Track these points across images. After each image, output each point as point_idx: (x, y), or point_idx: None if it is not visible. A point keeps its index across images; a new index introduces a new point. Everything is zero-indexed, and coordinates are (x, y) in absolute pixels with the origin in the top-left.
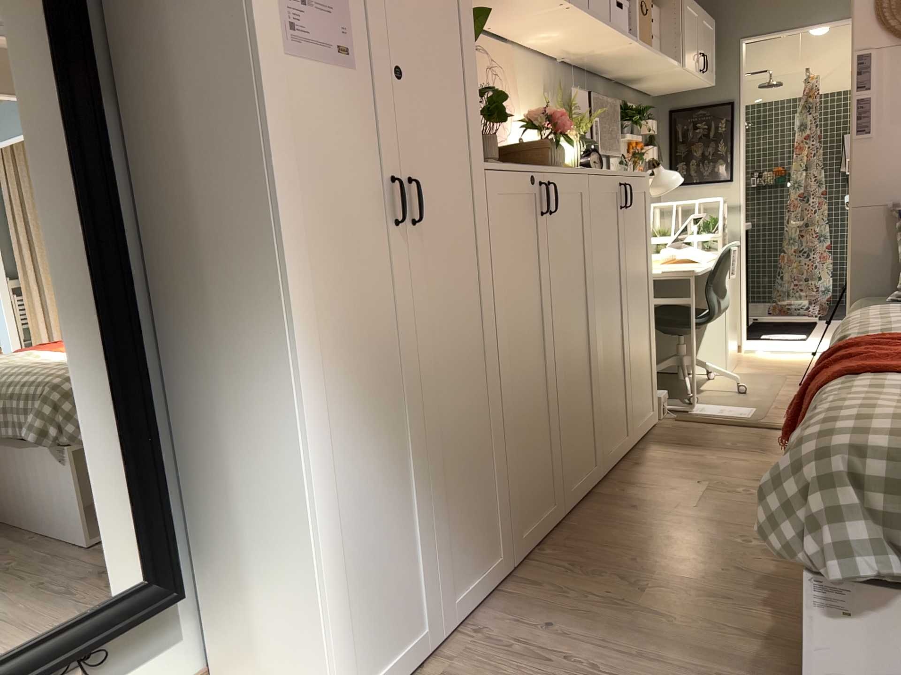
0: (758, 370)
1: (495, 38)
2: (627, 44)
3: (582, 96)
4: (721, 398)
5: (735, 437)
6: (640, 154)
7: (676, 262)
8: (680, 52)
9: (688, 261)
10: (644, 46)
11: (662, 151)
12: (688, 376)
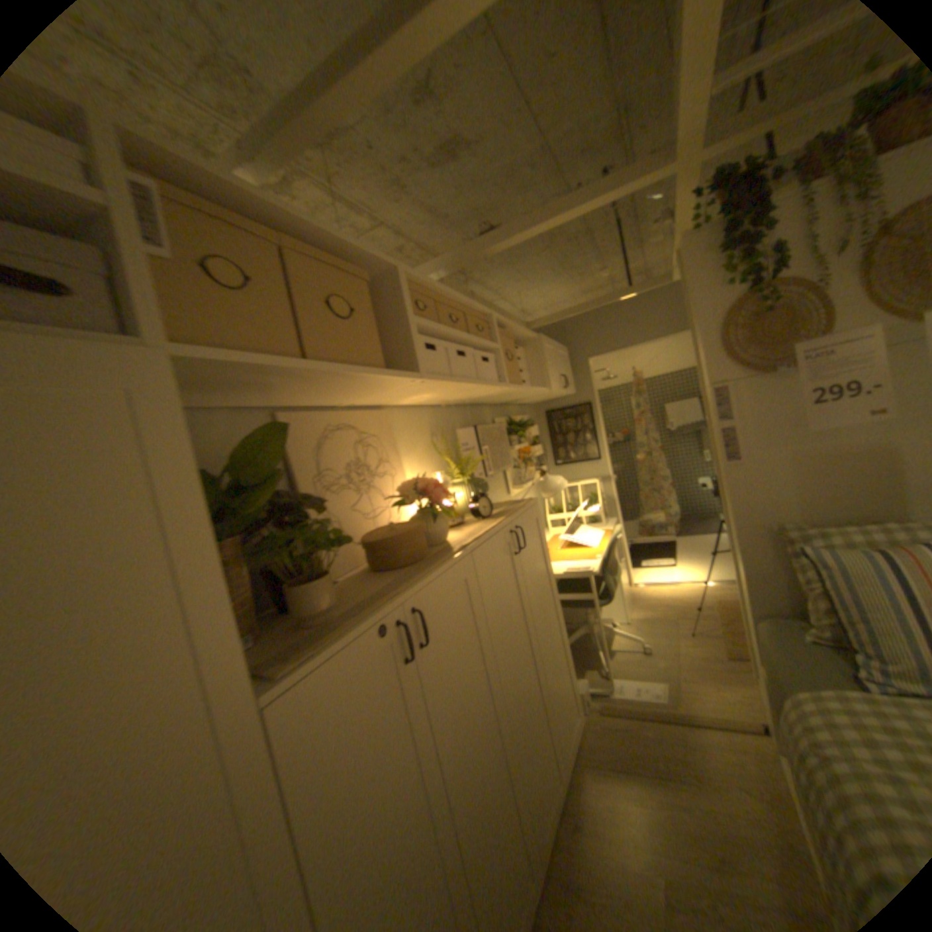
0: (650, 614)
1: (366, 406)
2: (499, 388)
3: (471, 425)
4: (631, 666)
5: (661, 750)
6: (529, 453)
7: (572, 544)
8: (547, 378)
9: (582, 546)
10: (514, 386)
11: (545, 440)
12: (600, 650)
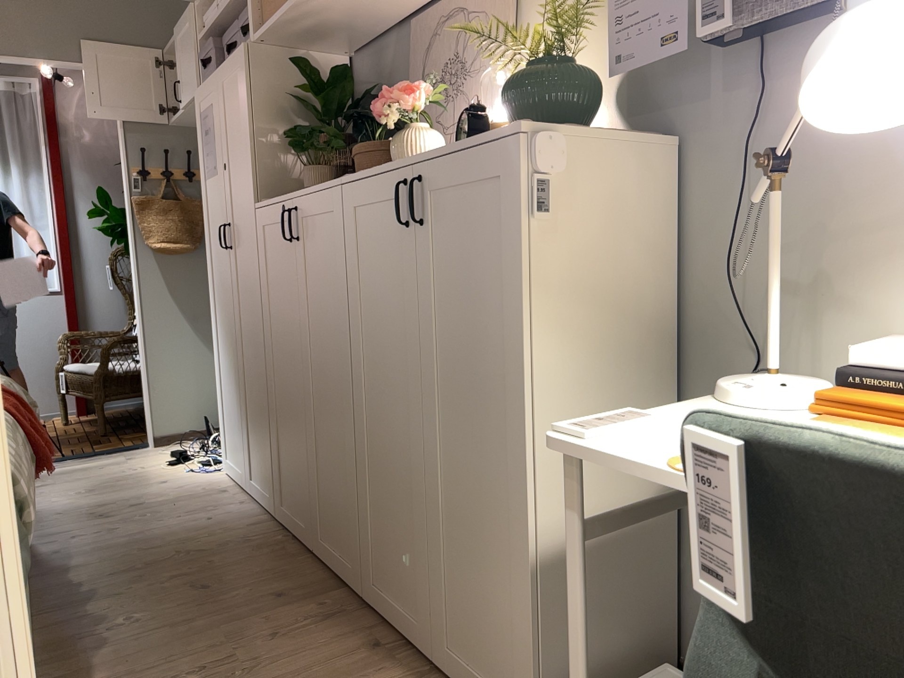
0: None
1: None
2: None
3: None
4: None
5: None
6: None
7: None
8: None
9: None
10: None
11: None
12: None
